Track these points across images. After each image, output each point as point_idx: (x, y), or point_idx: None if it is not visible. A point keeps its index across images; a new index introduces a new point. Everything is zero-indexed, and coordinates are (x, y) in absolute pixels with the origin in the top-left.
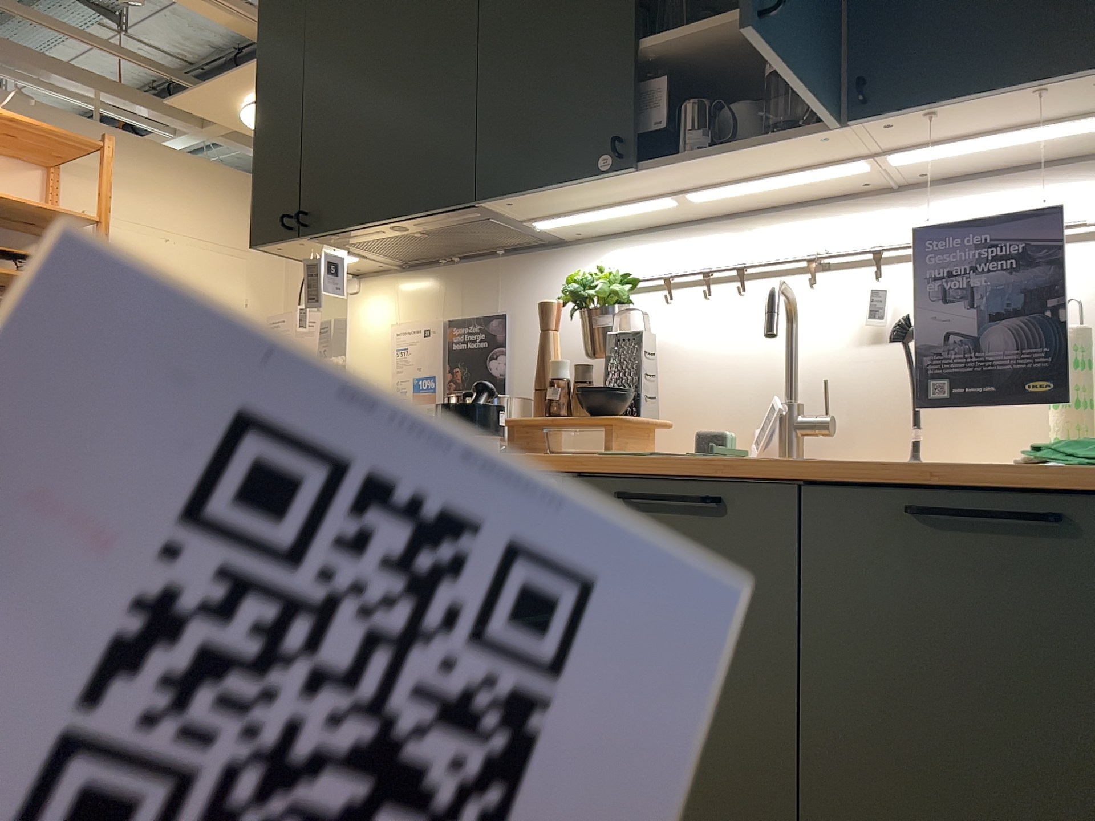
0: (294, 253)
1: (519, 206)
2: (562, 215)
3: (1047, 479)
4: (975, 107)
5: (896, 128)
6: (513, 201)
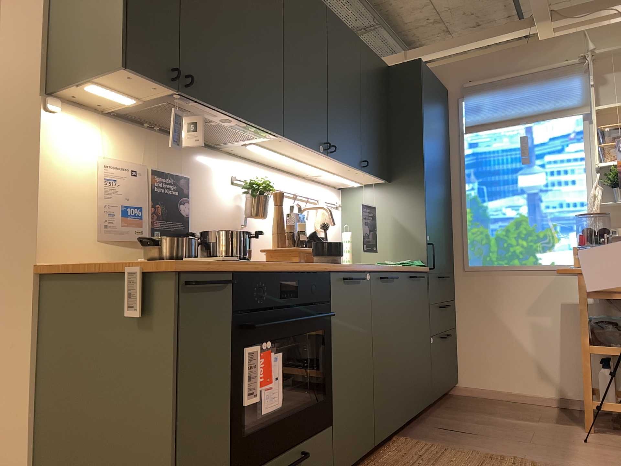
0: (116, 81)
1: (276, 141)
2: (267, 148)
3: (418, 269)
4: (368, 175)
5: (357, 172)
6: (284, 140)
